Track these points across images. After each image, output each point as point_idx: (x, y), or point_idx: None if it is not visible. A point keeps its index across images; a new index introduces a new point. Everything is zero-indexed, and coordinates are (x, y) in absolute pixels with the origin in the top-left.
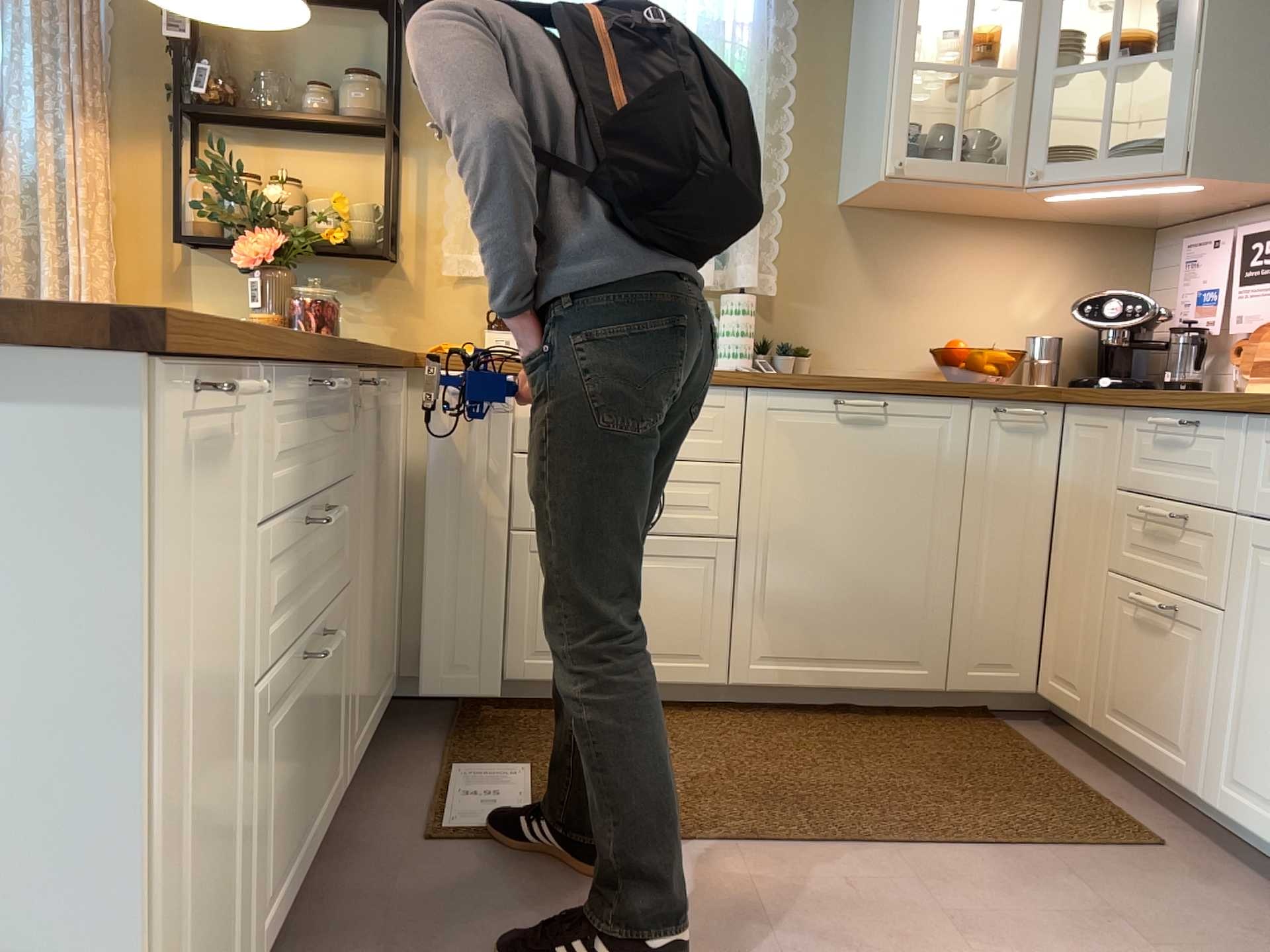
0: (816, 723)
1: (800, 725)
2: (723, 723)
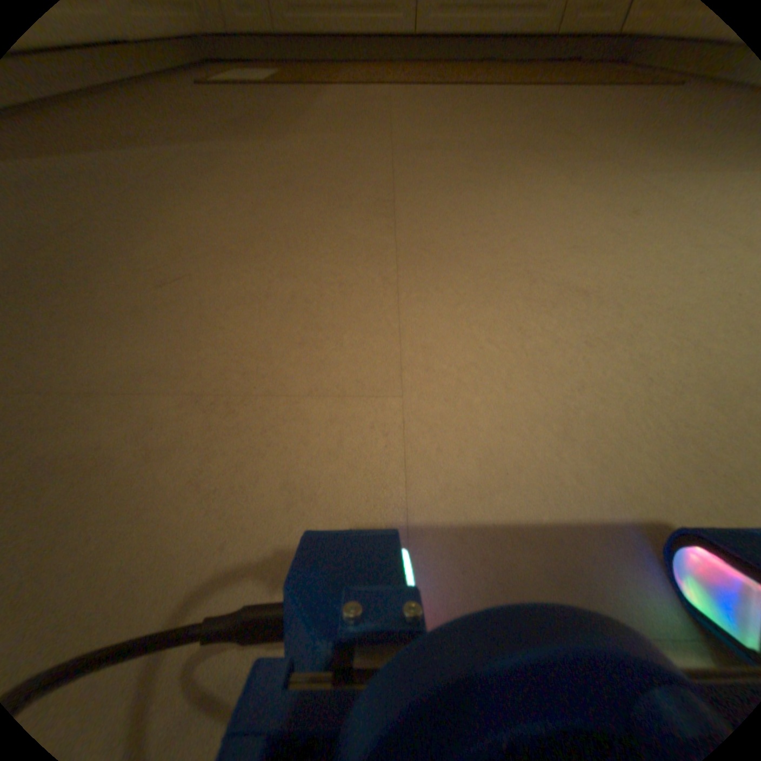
0: (467, 62)
1: (456, 62)
2: (408, 62)
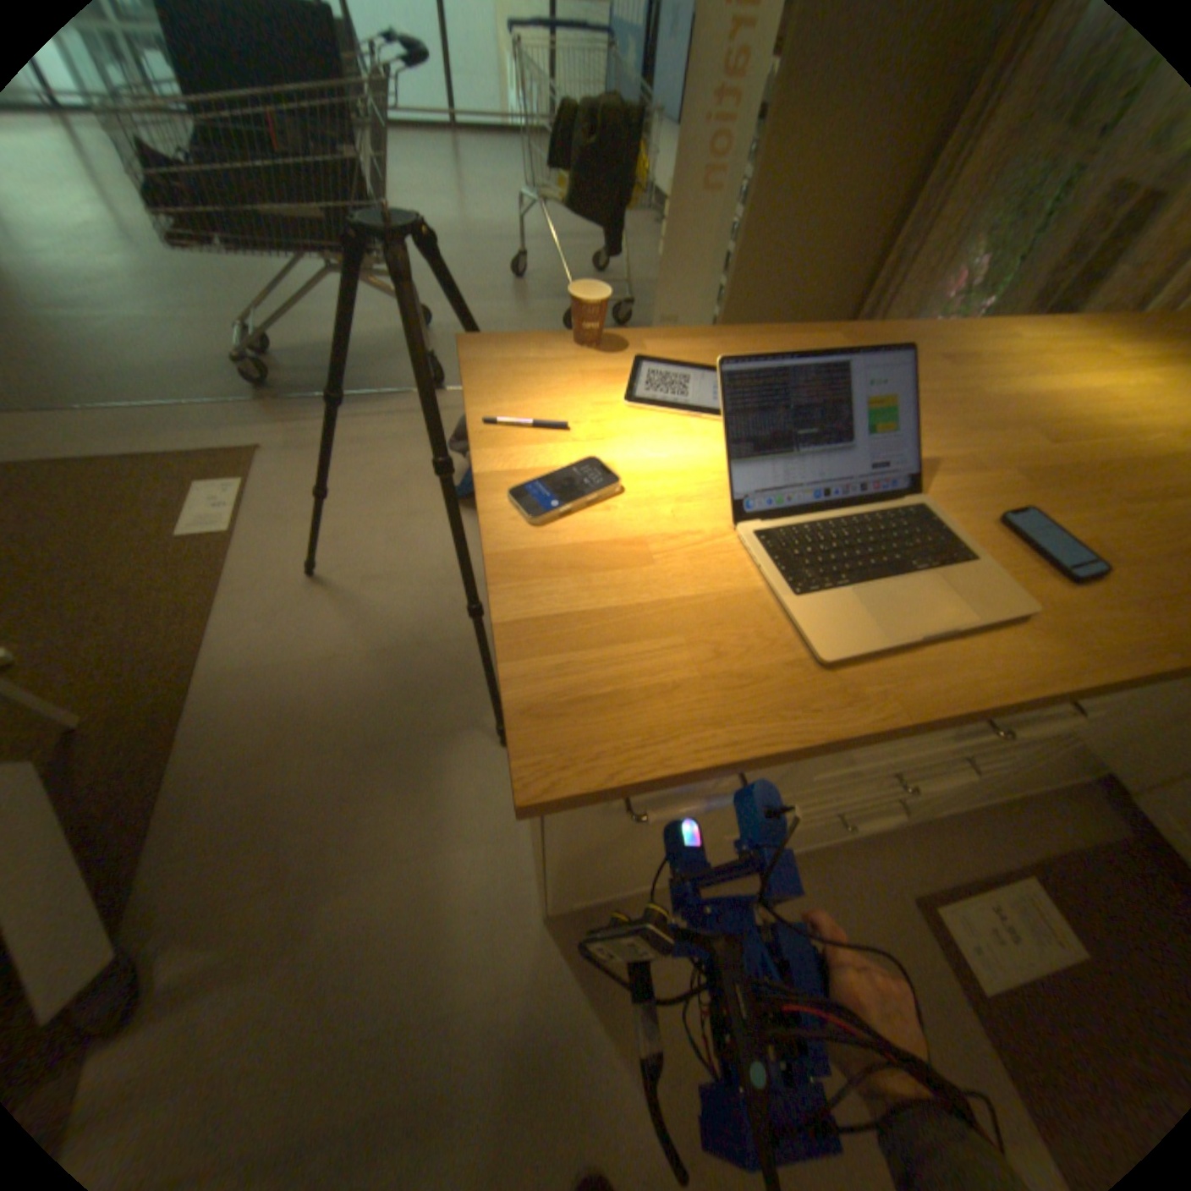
0: None
1: None
2: None
